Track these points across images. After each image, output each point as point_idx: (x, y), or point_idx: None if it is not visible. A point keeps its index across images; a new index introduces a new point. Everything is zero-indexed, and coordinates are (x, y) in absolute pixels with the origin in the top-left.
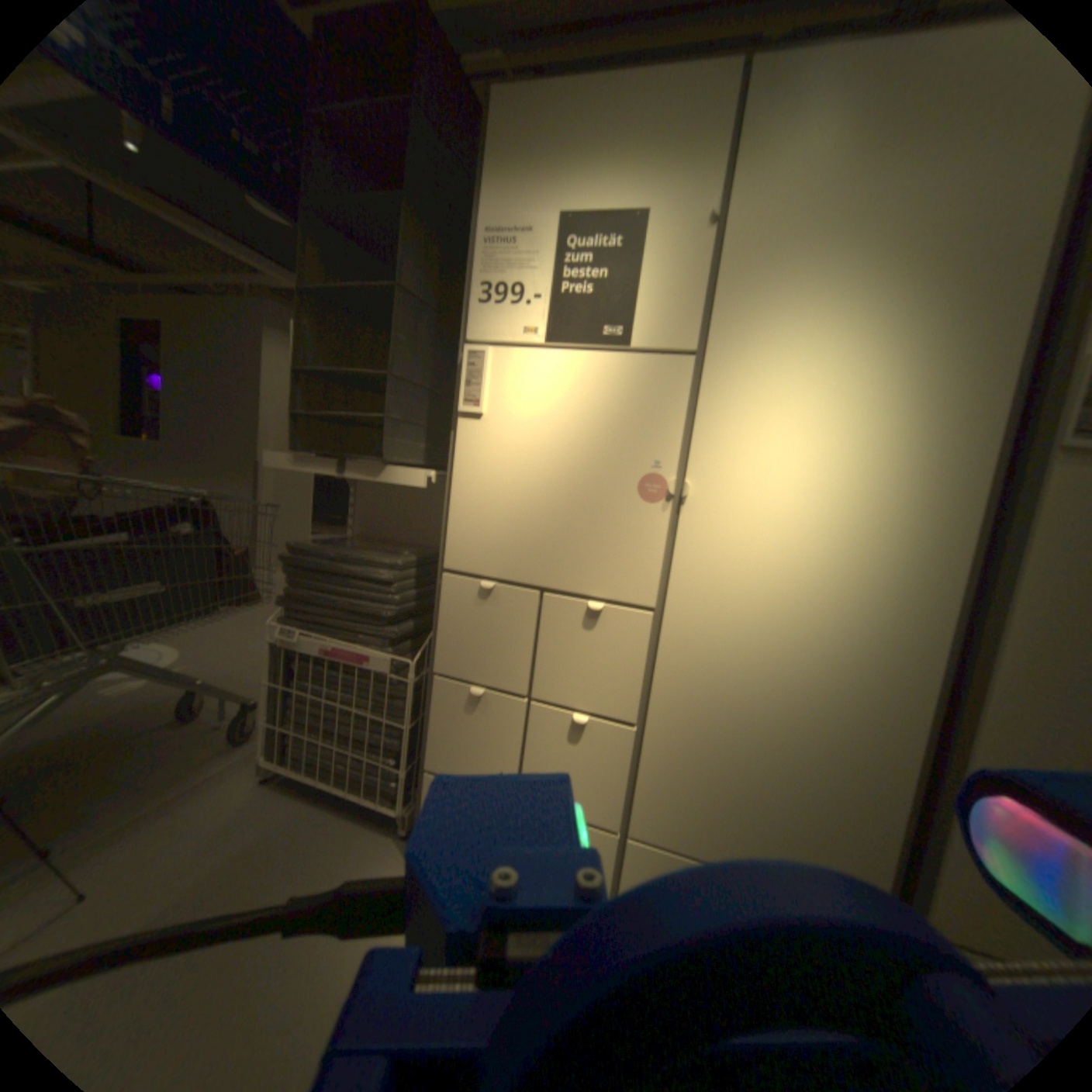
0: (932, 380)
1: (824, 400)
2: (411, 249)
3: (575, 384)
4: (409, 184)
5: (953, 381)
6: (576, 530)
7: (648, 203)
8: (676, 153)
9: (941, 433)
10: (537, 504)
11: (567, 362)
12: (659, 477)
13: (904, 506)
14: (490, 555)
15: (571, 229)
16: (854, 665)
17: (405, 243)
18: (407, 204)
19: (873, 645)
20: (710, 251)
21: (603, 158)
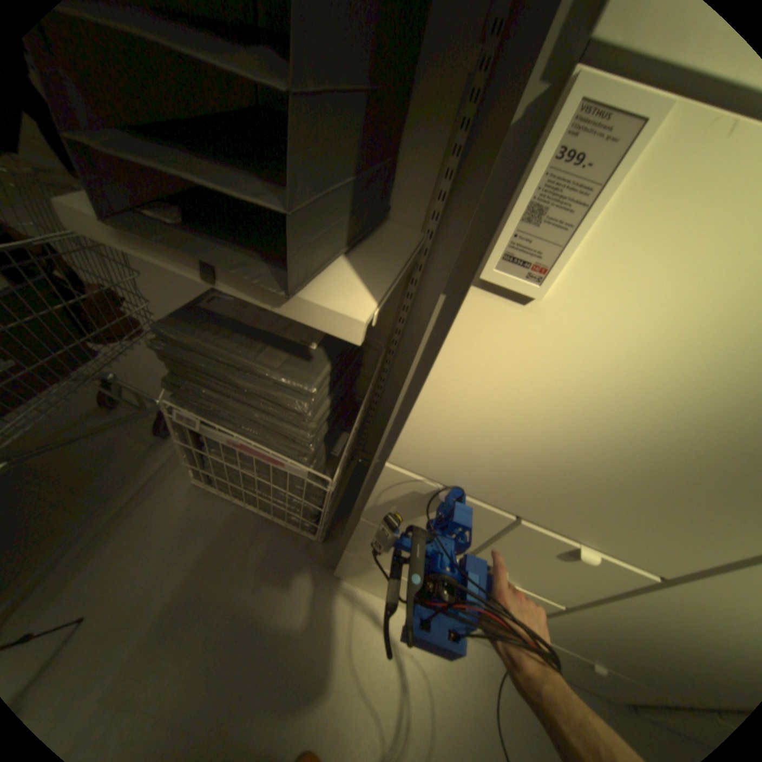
0: None
1: None
2: None
3: None
4: None
5: None
6: (619, 495)
7: None
8: None
9: None
10: (572, 451)
11: None
12: None
13: None
14: (461, 469)
15: None
16: None
17: None
18: None
19: None
20: None
21: None
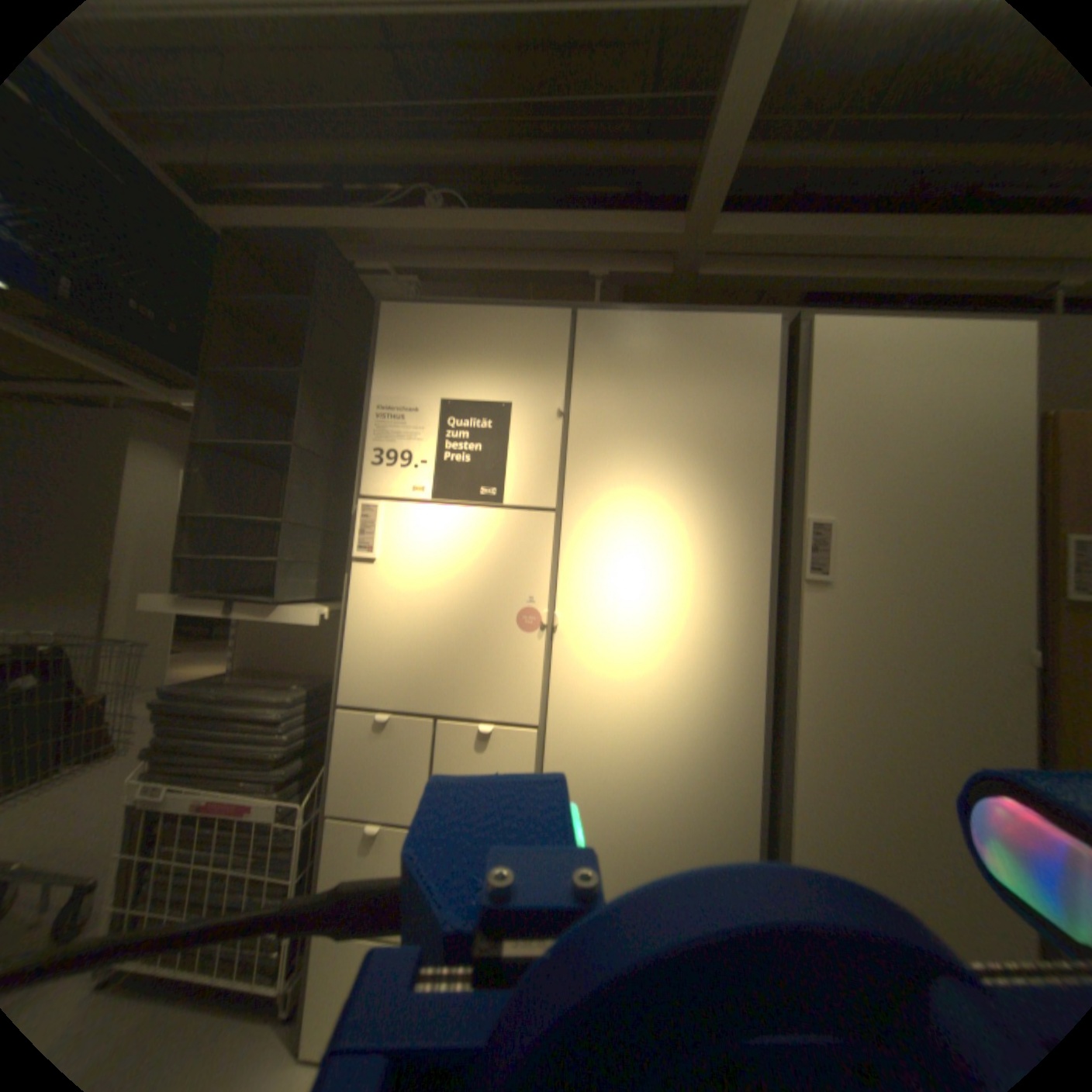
0: (720, 533)
1: (650, 547)
2: (307, 415)
3: (457, 533)
4: (306, 364)
5: (733, 534)
6: (464, 659)
7: (509, 399)
8: (527, 366)
9: (731, 571)
10: (427, 638)
11: (450, 515)
12: (533, 610)
13: (715, 625)
14: (383, 688)
15: (449, 413)
16: (698, 758)
17: (301, 411)
18: (304, 379)
19: (710, 740)
20: (558, 436)
21: (472, 364)
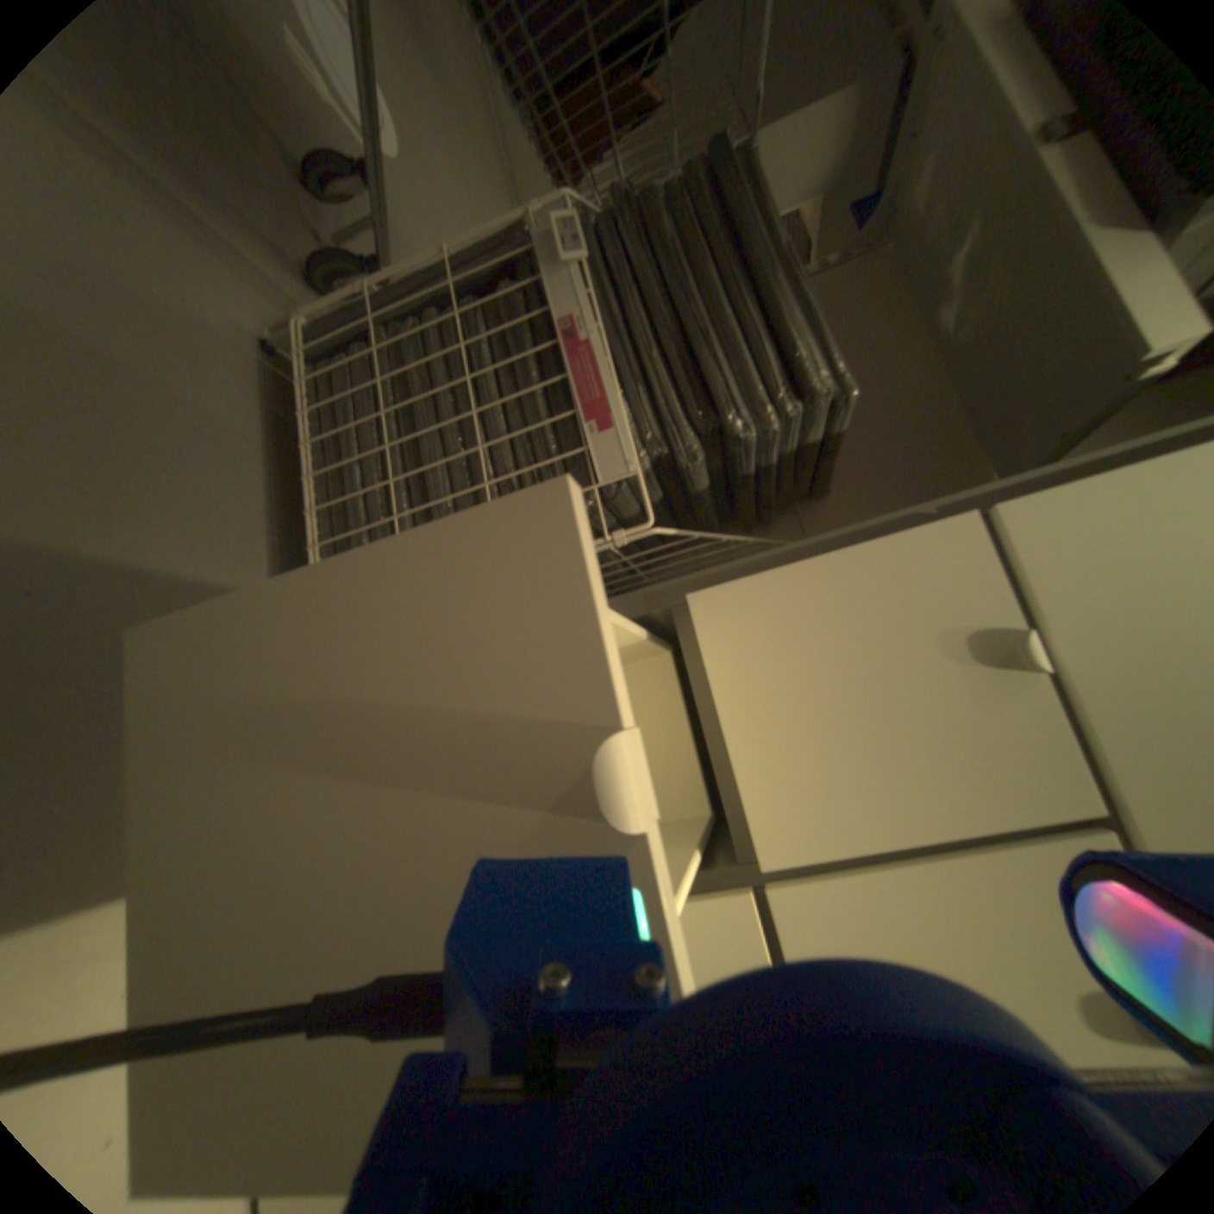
0: None
1: None
2: None
3: None
4: None
5: None
6: None
7: None
8: None
9: None
10: None
11: None
12: None
13: None
14: (1126, 628)
15: None
16: None
17: None
18: None
19: None
20: None
21: None
